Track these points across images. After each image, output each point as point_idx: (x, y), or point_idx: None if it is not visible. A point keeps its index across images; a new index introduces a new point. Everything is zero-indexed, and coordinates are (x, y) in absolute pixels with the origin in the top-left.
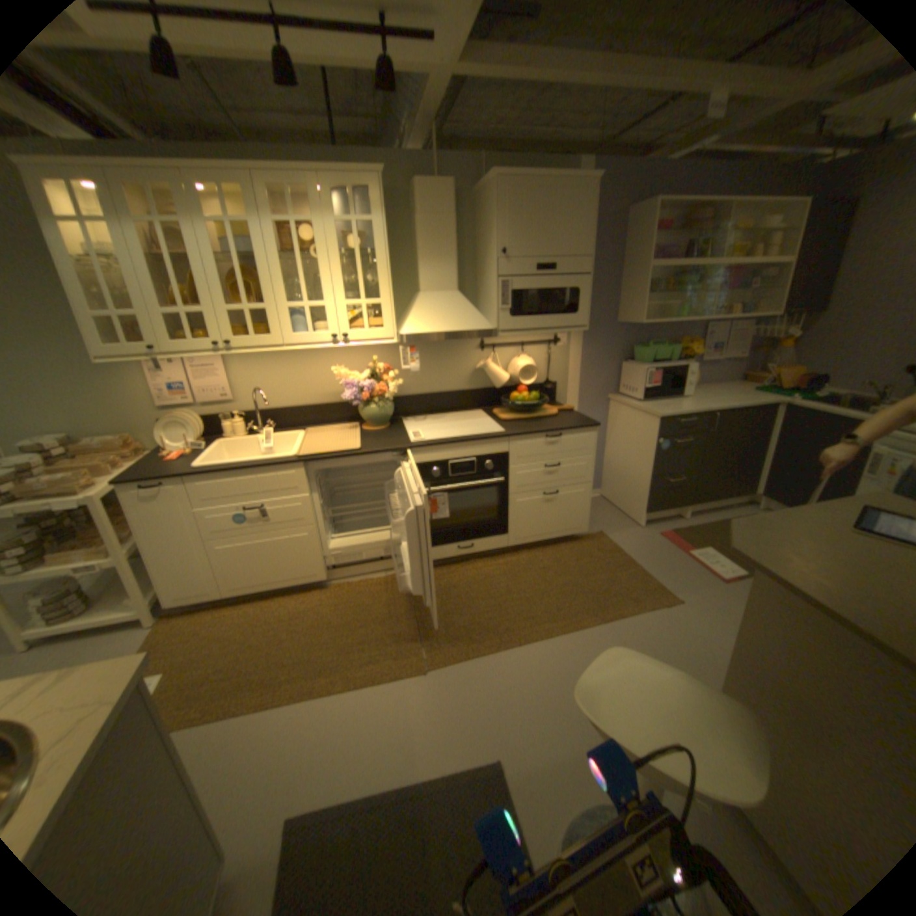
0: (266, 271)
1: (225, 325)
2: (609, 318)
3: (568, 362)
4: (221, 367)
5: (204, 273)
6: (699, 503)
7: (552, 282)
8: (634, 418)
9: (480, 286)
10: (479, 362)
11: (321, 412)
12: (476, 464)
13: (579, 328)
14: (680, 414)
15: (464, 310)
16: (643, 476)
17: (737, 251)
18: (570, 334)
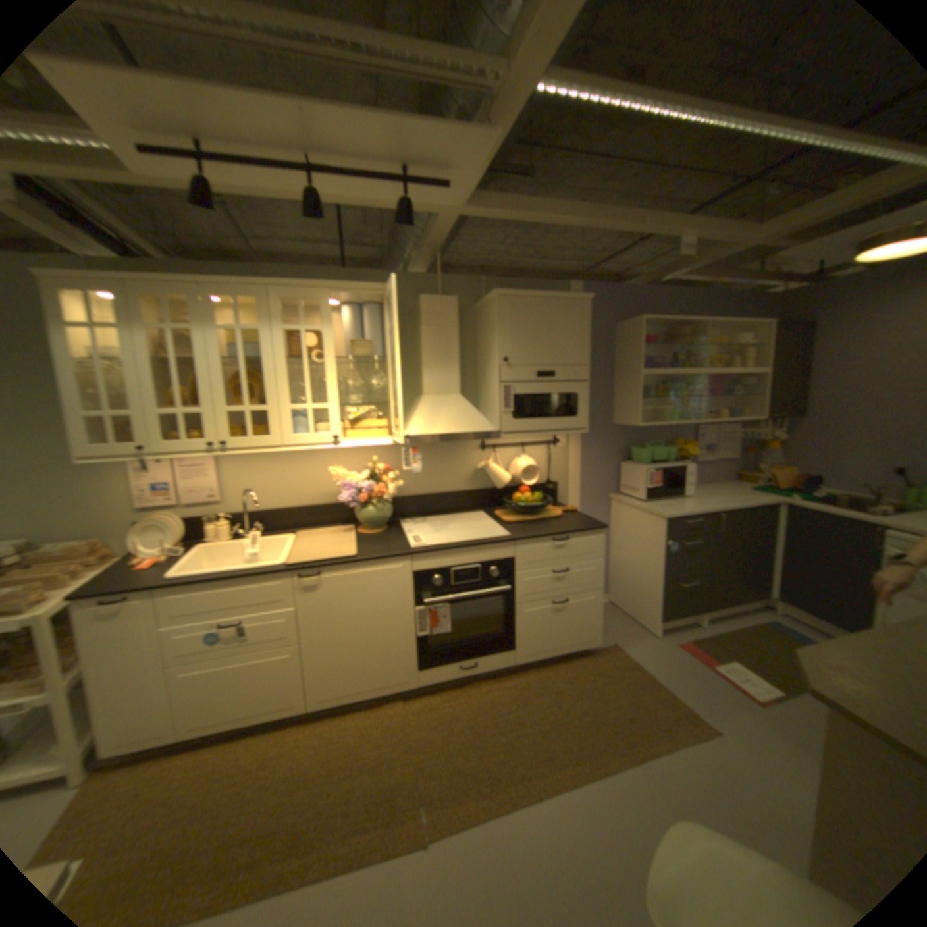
0: (270, 374)
1: (221, 425)
2: (604, 420)
3: (567, 462)
4: (210, 466)
5: (206, 374)
6: (715, 610)
7: (551, 387)
8: (638, 518)
9: (480, 390)
10: (479, 462)
11: (312, 514)
12: (479, 570)
13: (579, 430)
14: (686, 515)
15: (466, 413)
16: (653, 580)
17: (717, 362)
18: (568, 435)
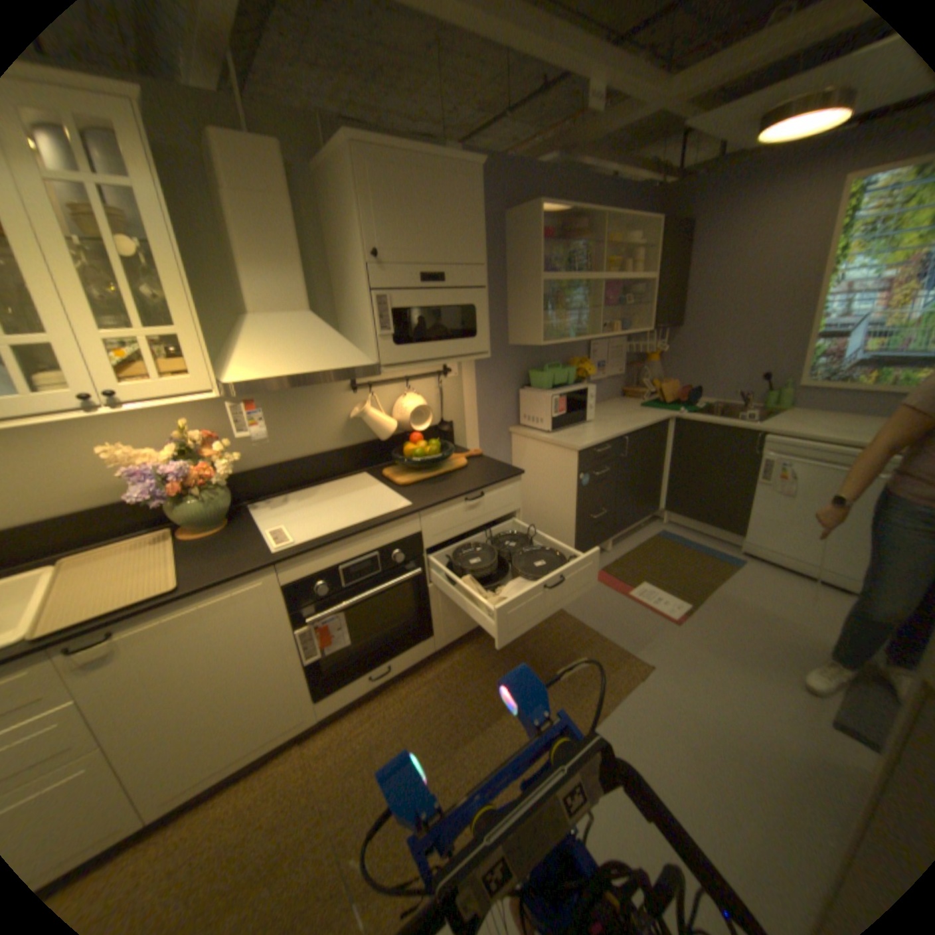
0: None
1: None
2: (499, 340)
3: (462, 395)
4: None
5: None
6: (617, 532)
7: (442, 296)
8: (544, 452)
9: (340, 303)
10: (352, 407)
11: (87, 522)
12: (377, 556)
13: (480, 355)
14: (595, 443)
15: (326, 338)
16: (564, 516)
17: (610, 266)
18: (460, 362)
